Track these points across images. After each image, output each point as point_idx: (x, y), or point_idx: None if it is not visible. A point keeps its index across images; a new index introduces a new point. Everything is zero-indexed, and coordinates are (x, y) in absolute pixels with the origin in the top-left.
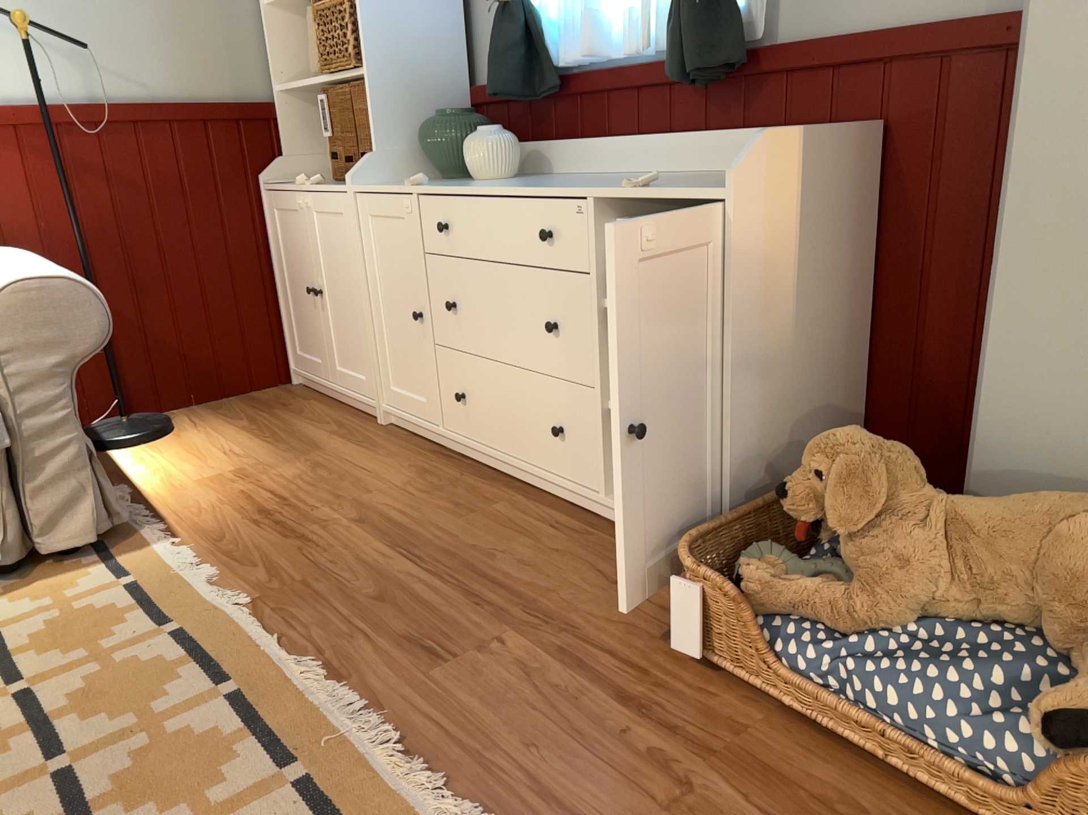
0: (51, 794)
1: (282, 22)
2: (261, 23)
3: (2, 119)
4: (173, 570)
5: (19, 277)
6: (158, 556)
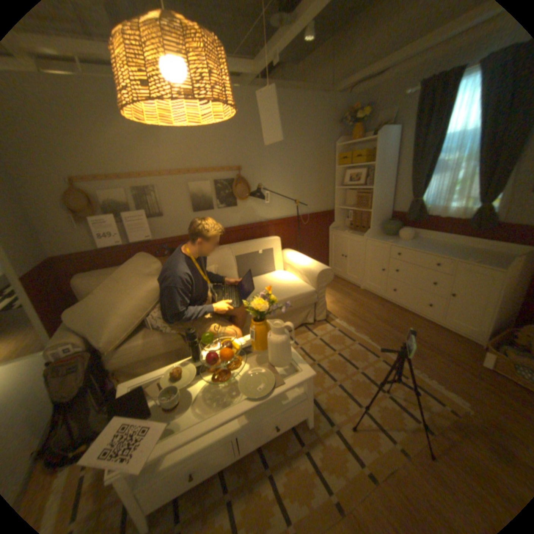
0: (364, 377)
1: (338, 191)
2: (333, 191)
3: (285, 220)
4: (344, 327)
5: (319, 268)
6: (338, 323)
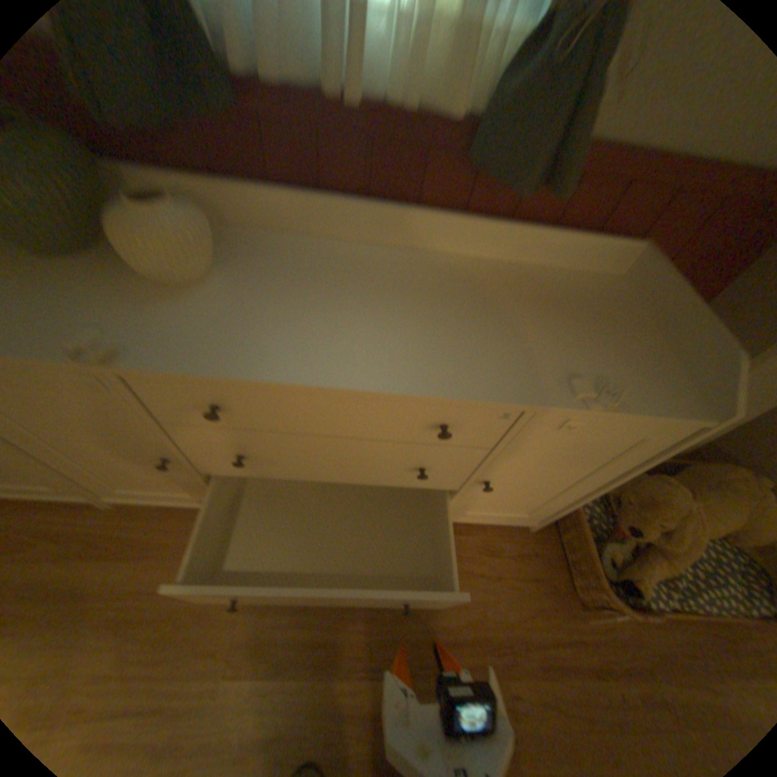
0: None
1: None
2: None
3: None
4: None
5: None
6: None
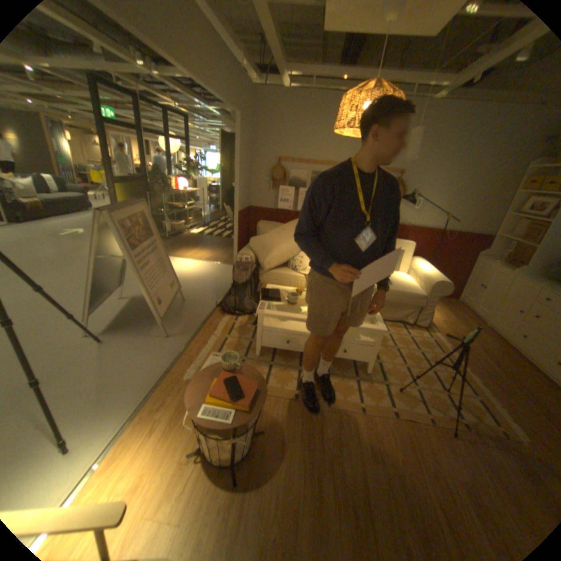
0: (434, 375)
1: (510, 217)
2: (503, 216)
3: (430, 230)
4: (442, 342)
5: (440, 279)
6: (438, 336)
